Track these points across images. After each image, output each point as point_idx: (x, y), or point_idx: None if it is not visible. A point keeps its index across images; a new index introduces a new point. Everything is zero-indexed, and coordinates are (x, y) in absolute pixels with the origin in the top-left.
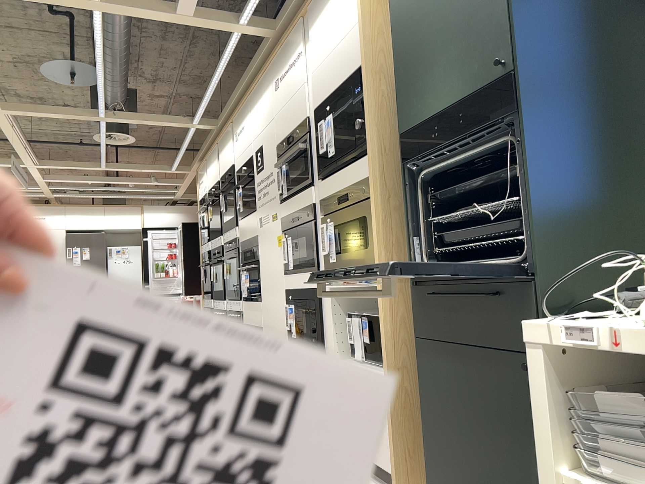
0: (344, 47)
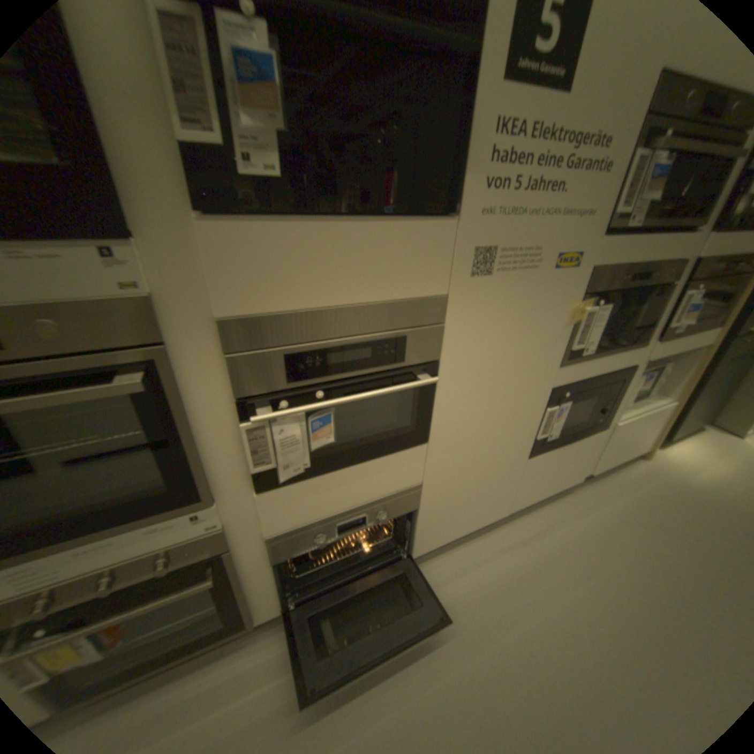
0: None
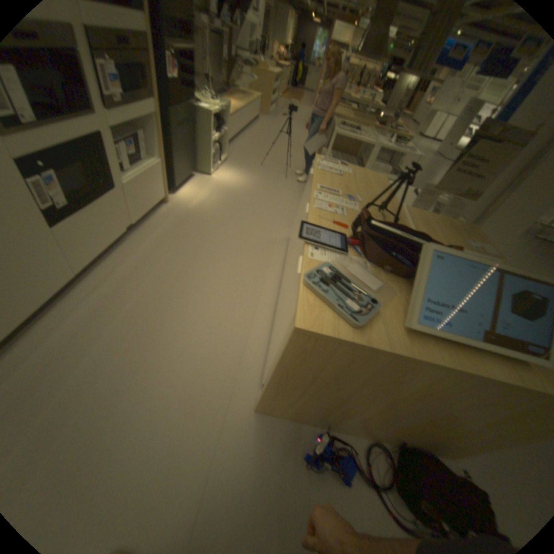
0: None
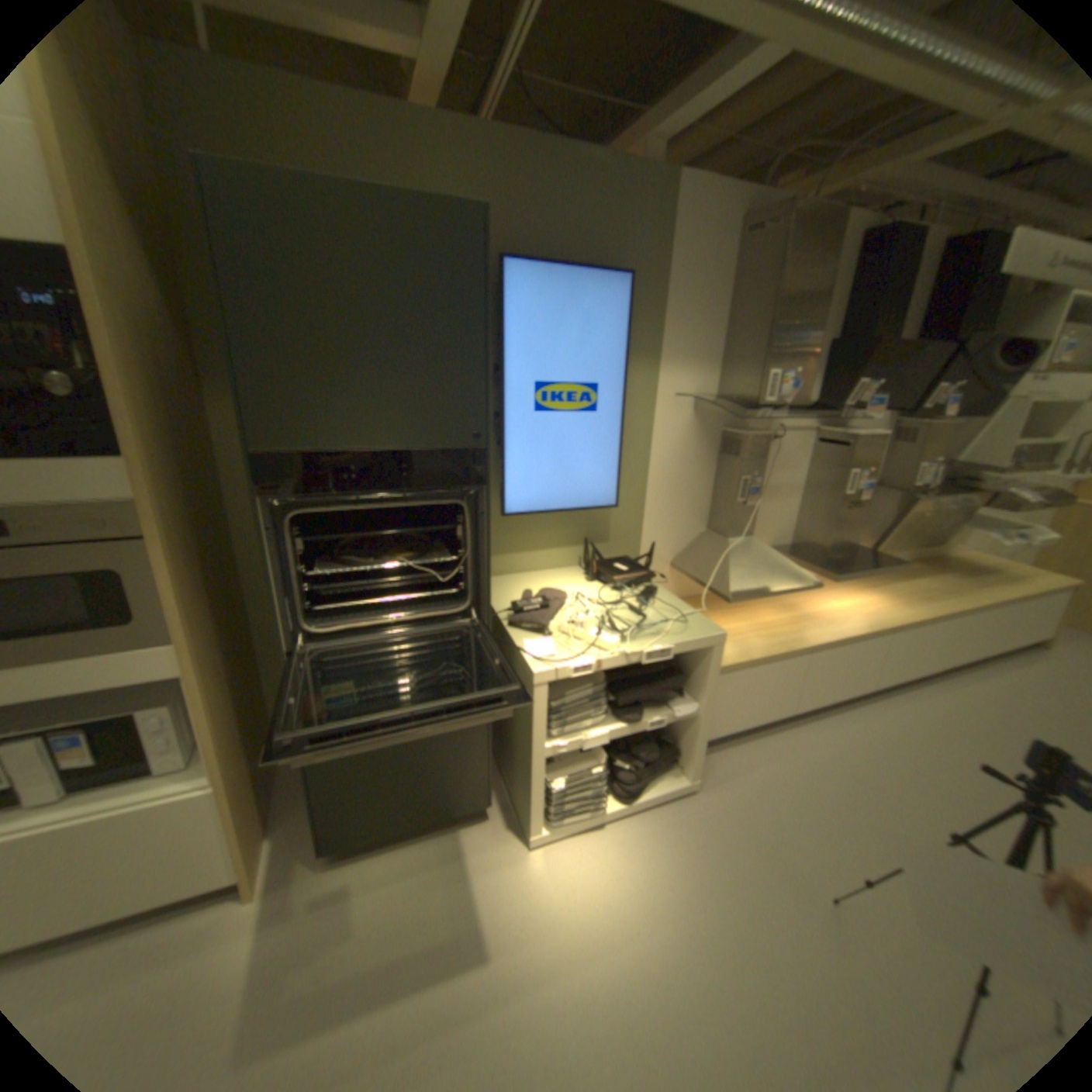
0: None
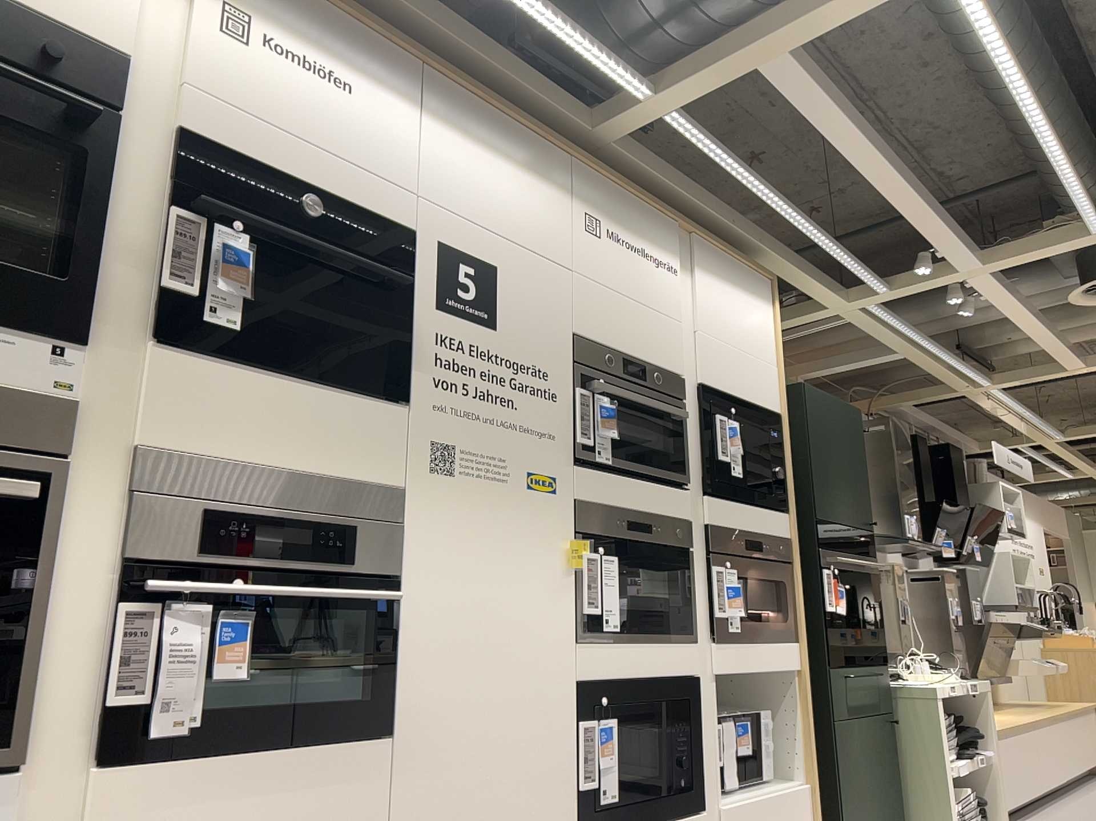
0: (754, 364)
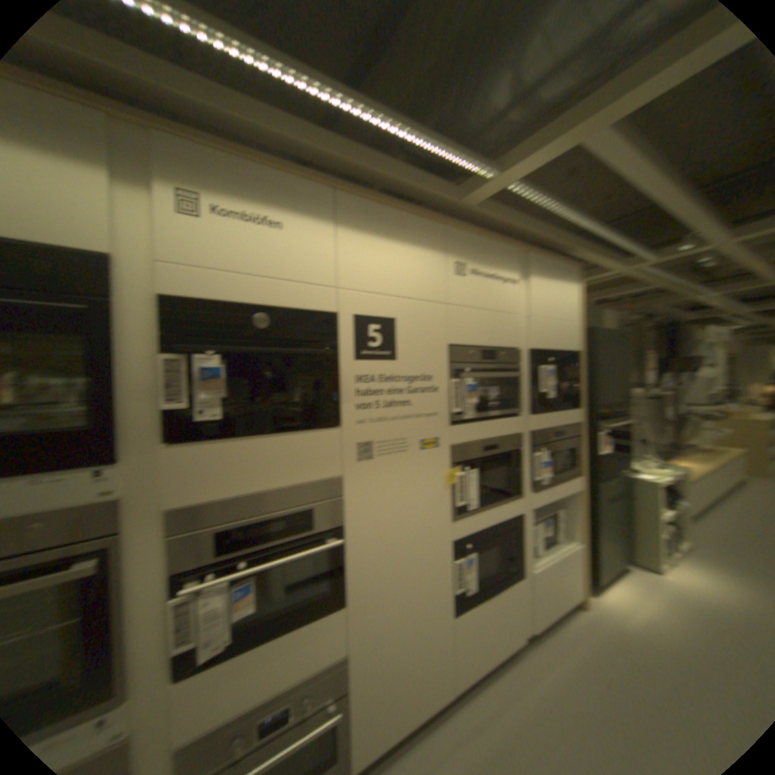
0: (567, 326)
